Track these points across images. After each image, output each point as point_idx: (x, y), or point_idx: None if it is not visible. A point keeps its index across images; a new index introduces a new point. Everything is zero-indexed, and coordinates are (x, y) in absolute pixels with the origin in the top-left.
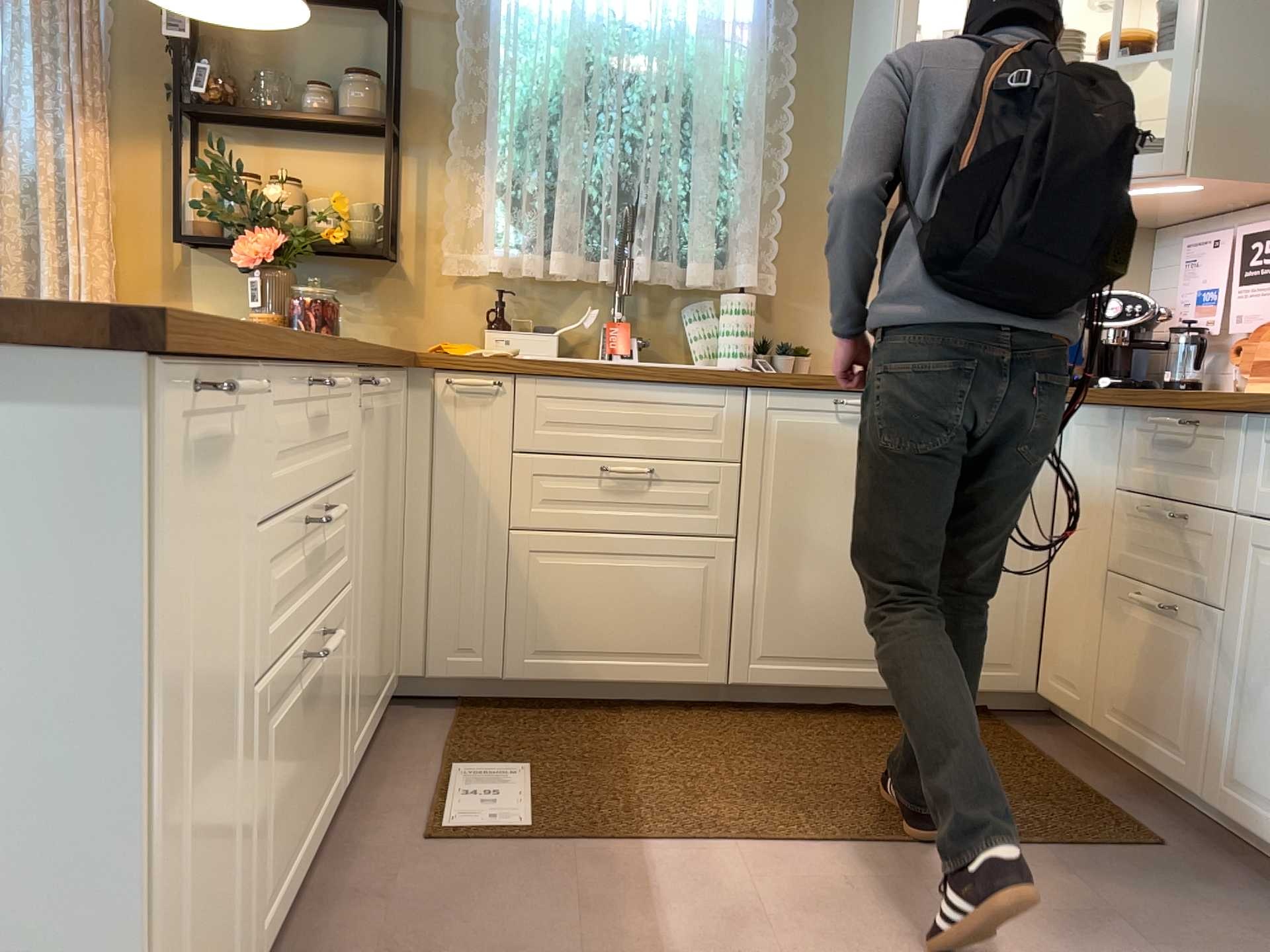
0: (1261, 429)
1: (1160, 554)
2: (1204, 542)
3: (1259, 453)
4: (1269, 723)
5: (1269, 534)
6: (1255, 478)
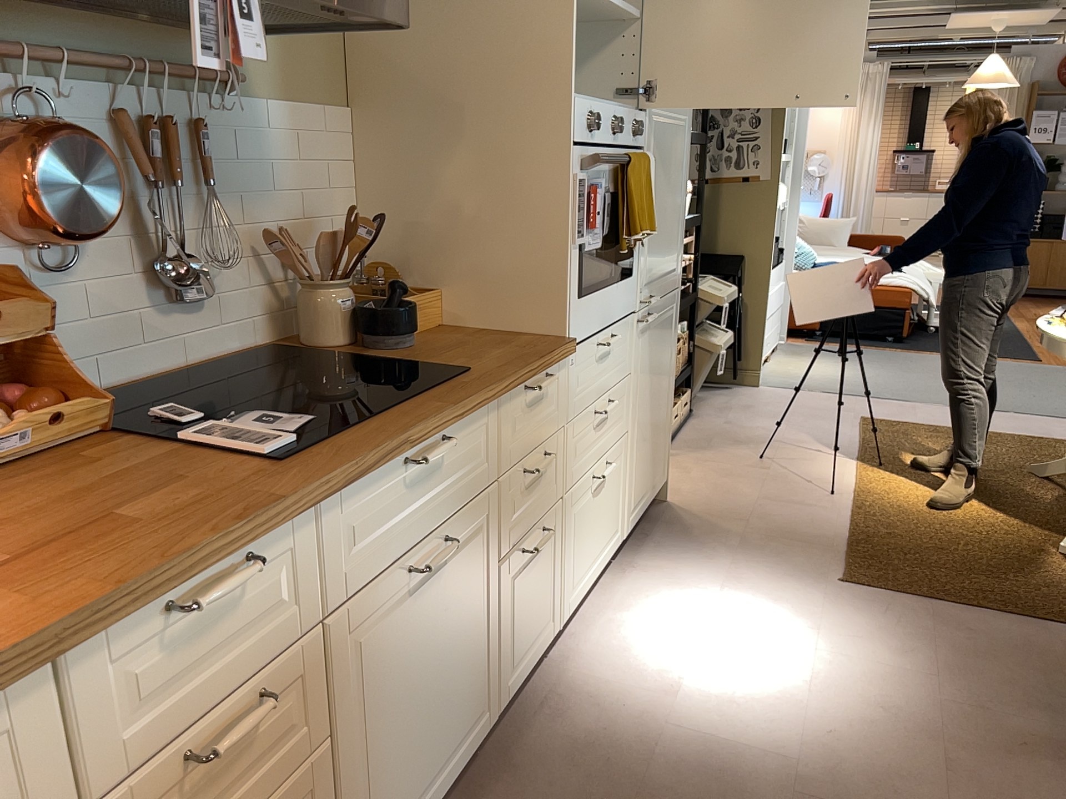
0: (333, 503)
1: (222, 789)
2: (288, 694)
3: (334, 531)
4: (388, 762)
5: (359, 604)
6: (336, 561)
